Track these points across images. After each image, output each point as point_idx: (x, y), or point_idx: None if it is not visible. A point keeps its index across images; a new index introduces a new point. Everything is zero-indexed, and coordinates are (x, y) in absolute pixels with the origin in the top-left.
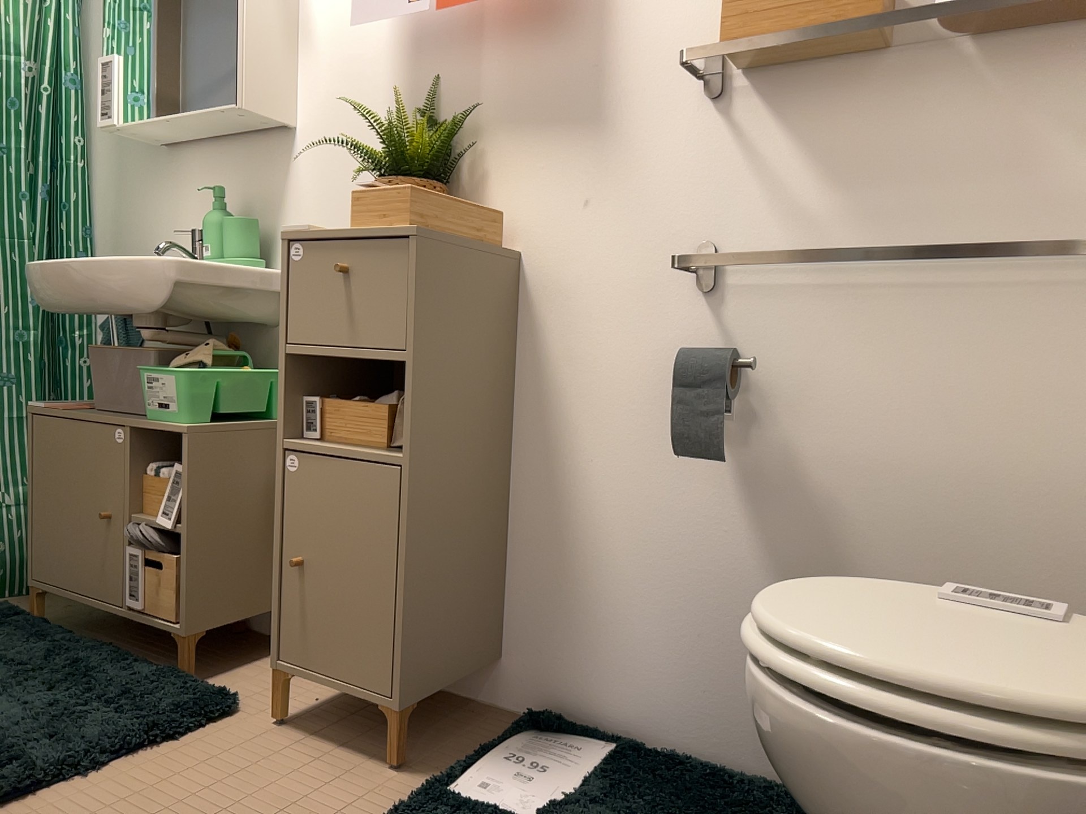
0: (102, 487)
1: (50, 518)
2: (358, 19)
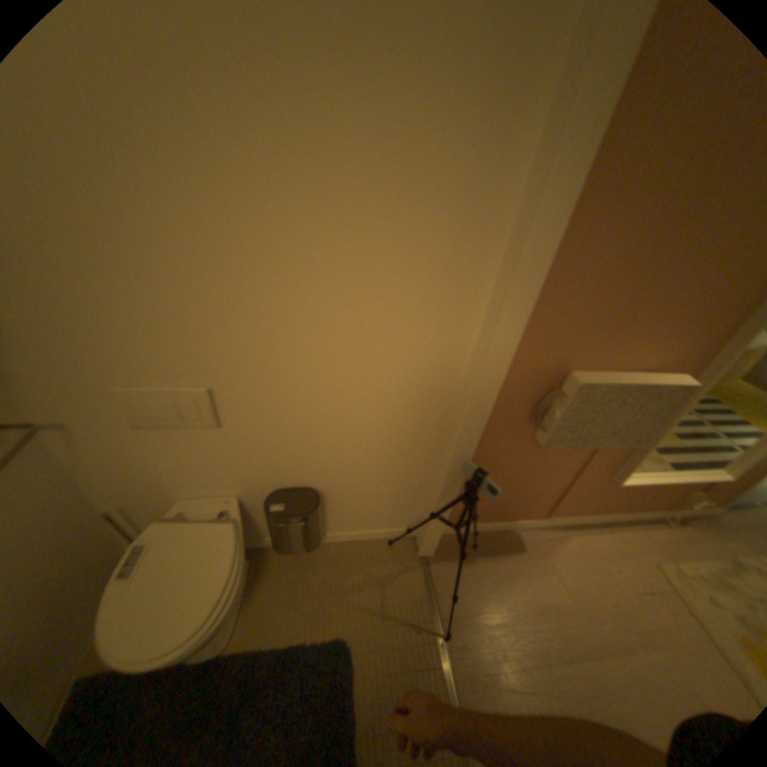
0: None
1: None
2: None
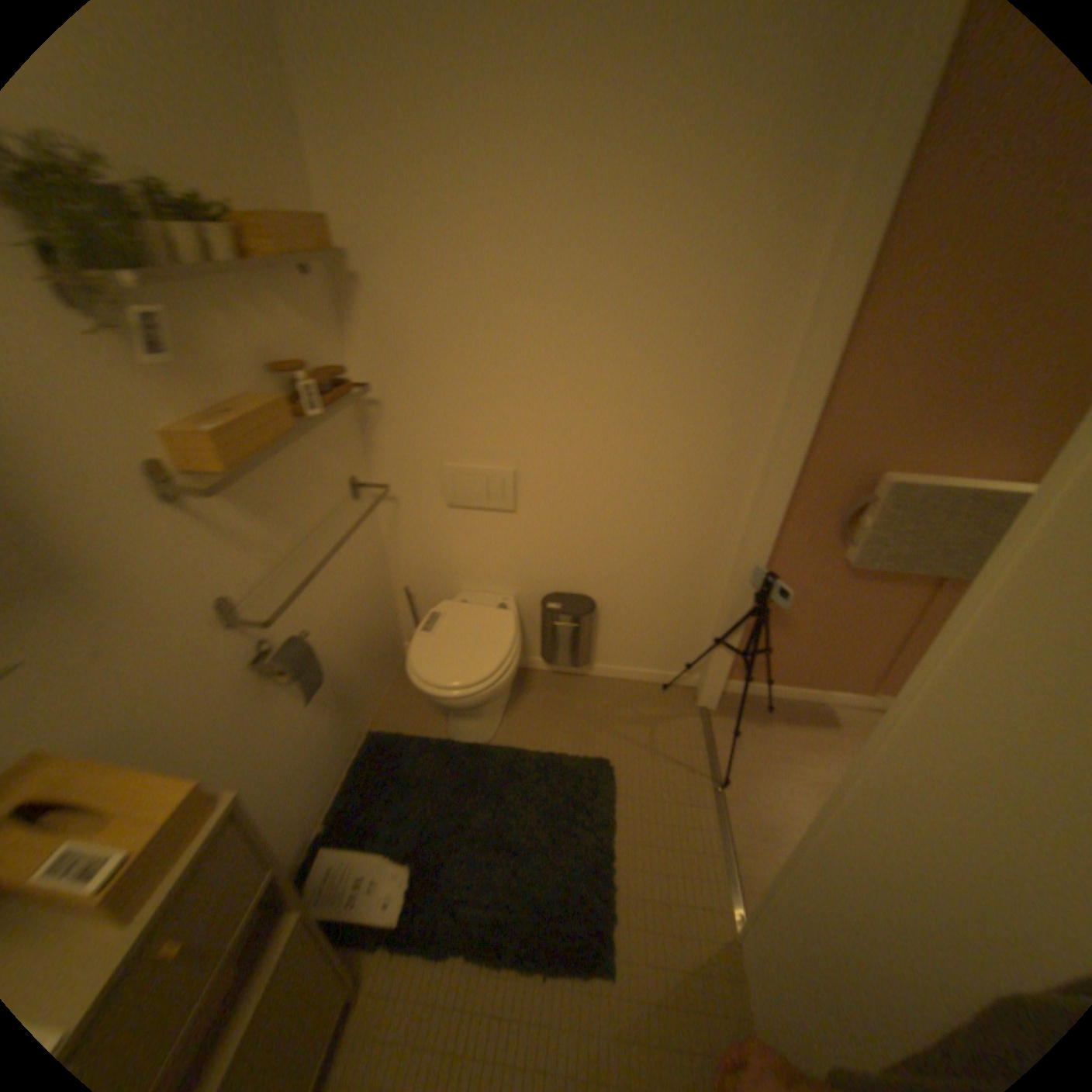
0: None
1: None
2: None
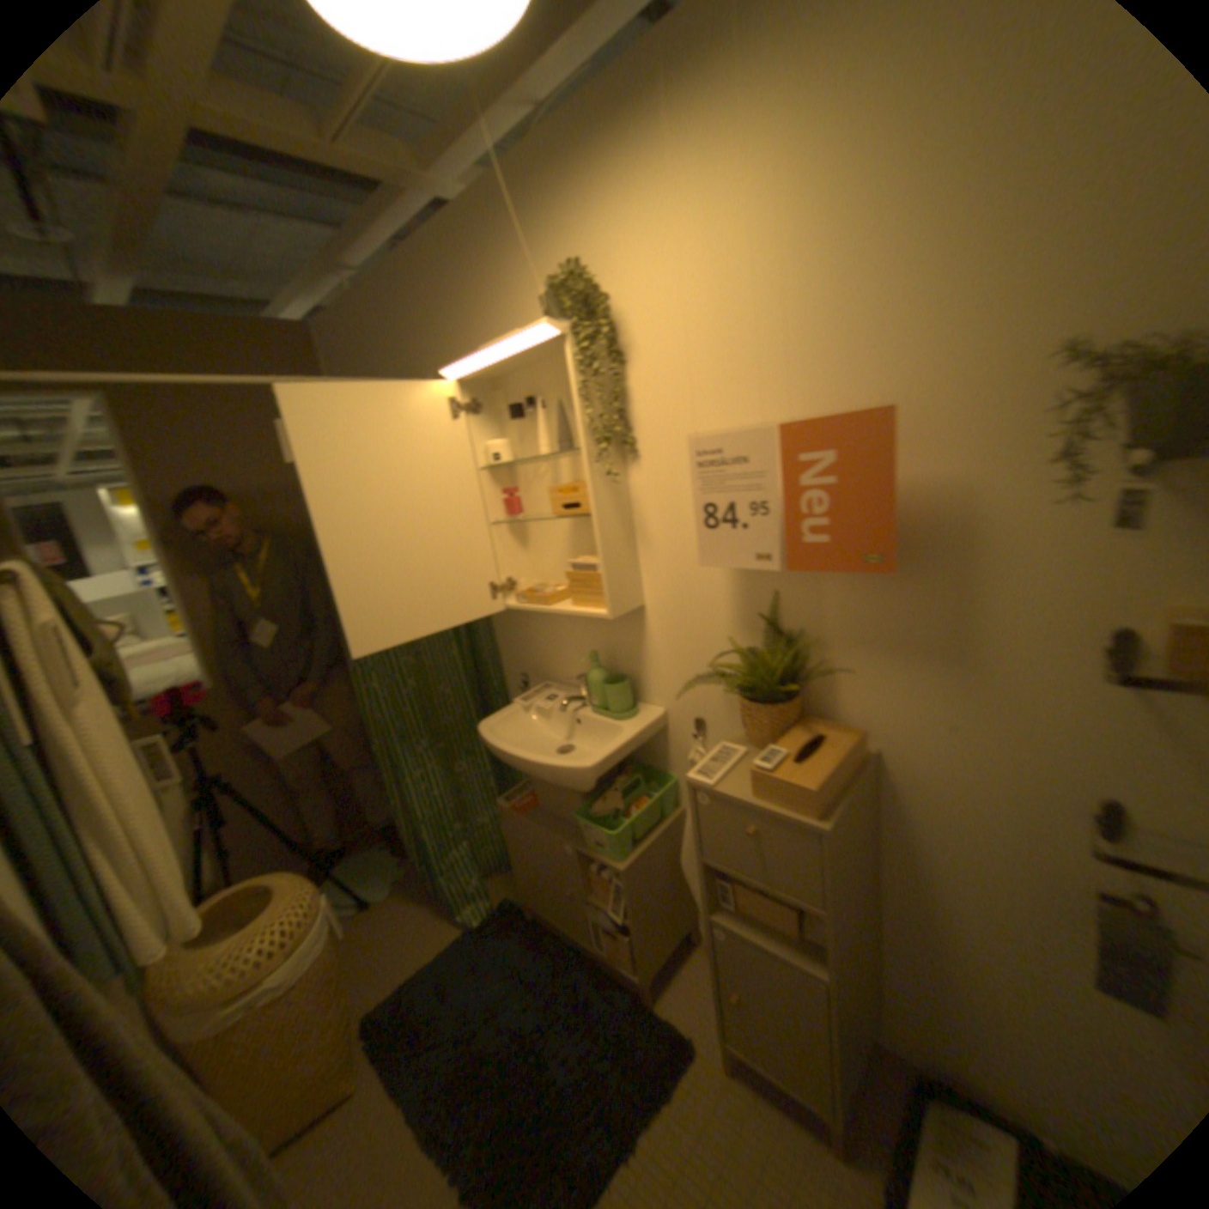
0: (560, 875)
1: (525, 874)
2: (703, 560)
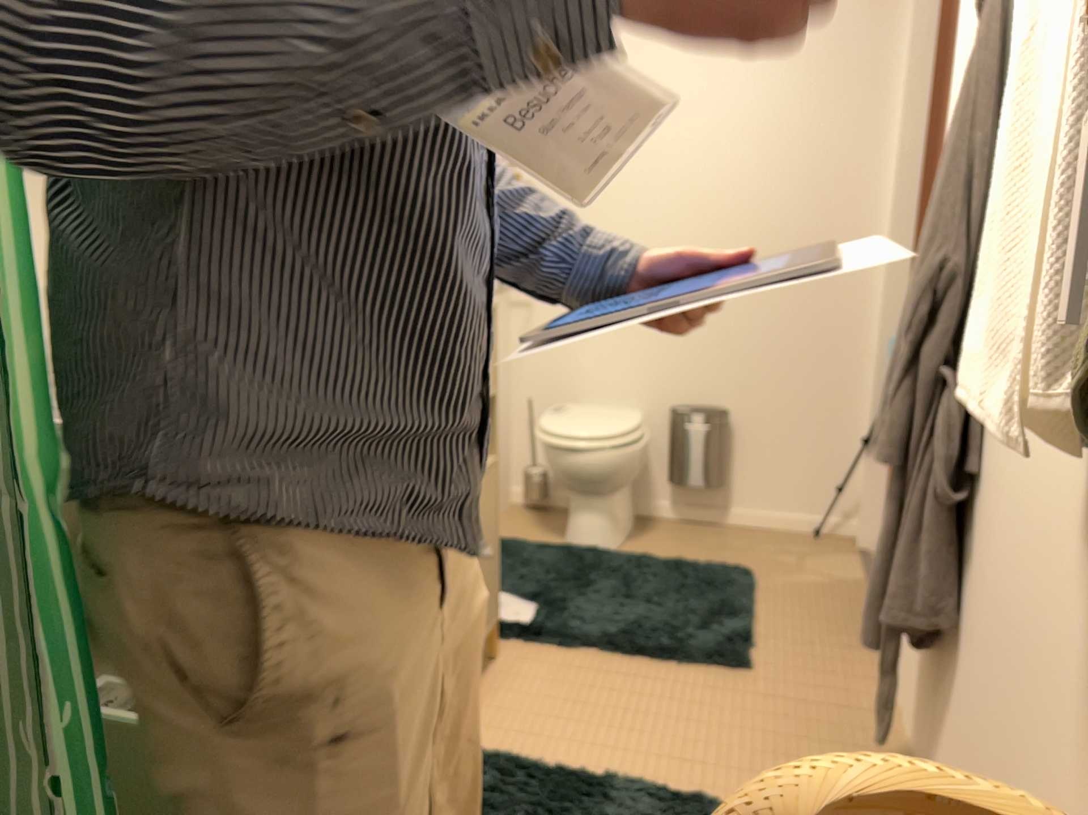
0: None
1: None
2: None
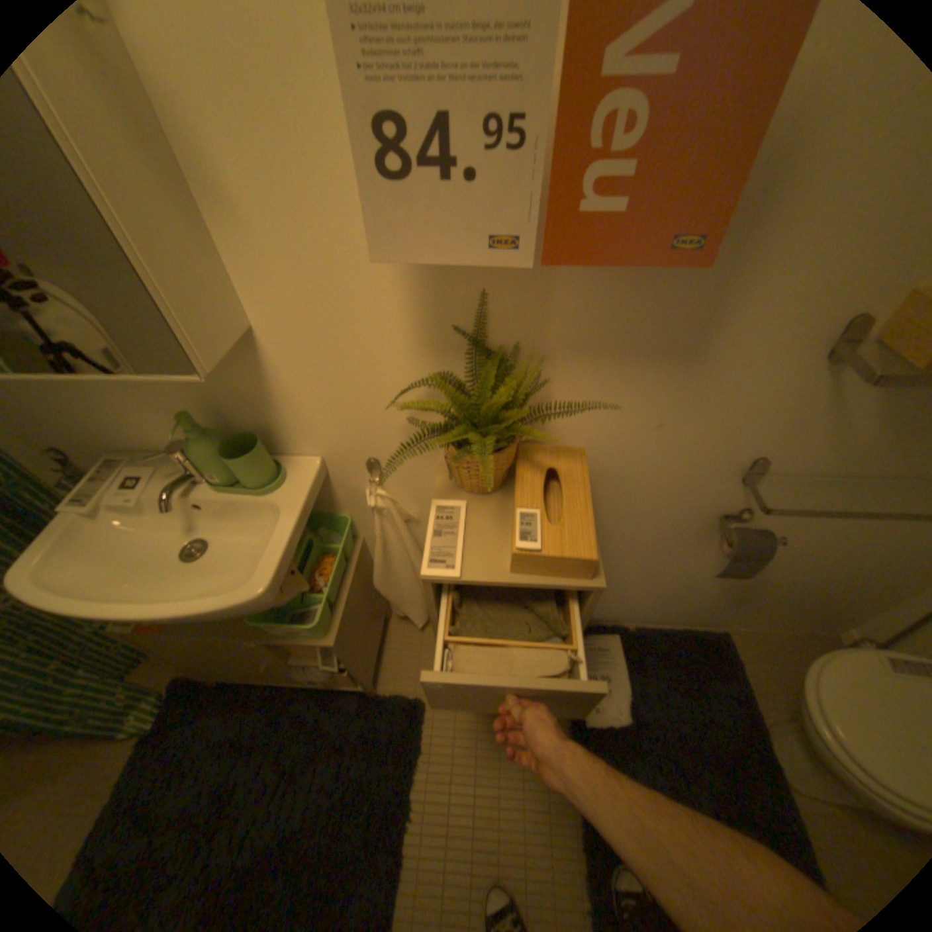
0: (245, 659)
1: (193, 667)
2: (381, 247)
